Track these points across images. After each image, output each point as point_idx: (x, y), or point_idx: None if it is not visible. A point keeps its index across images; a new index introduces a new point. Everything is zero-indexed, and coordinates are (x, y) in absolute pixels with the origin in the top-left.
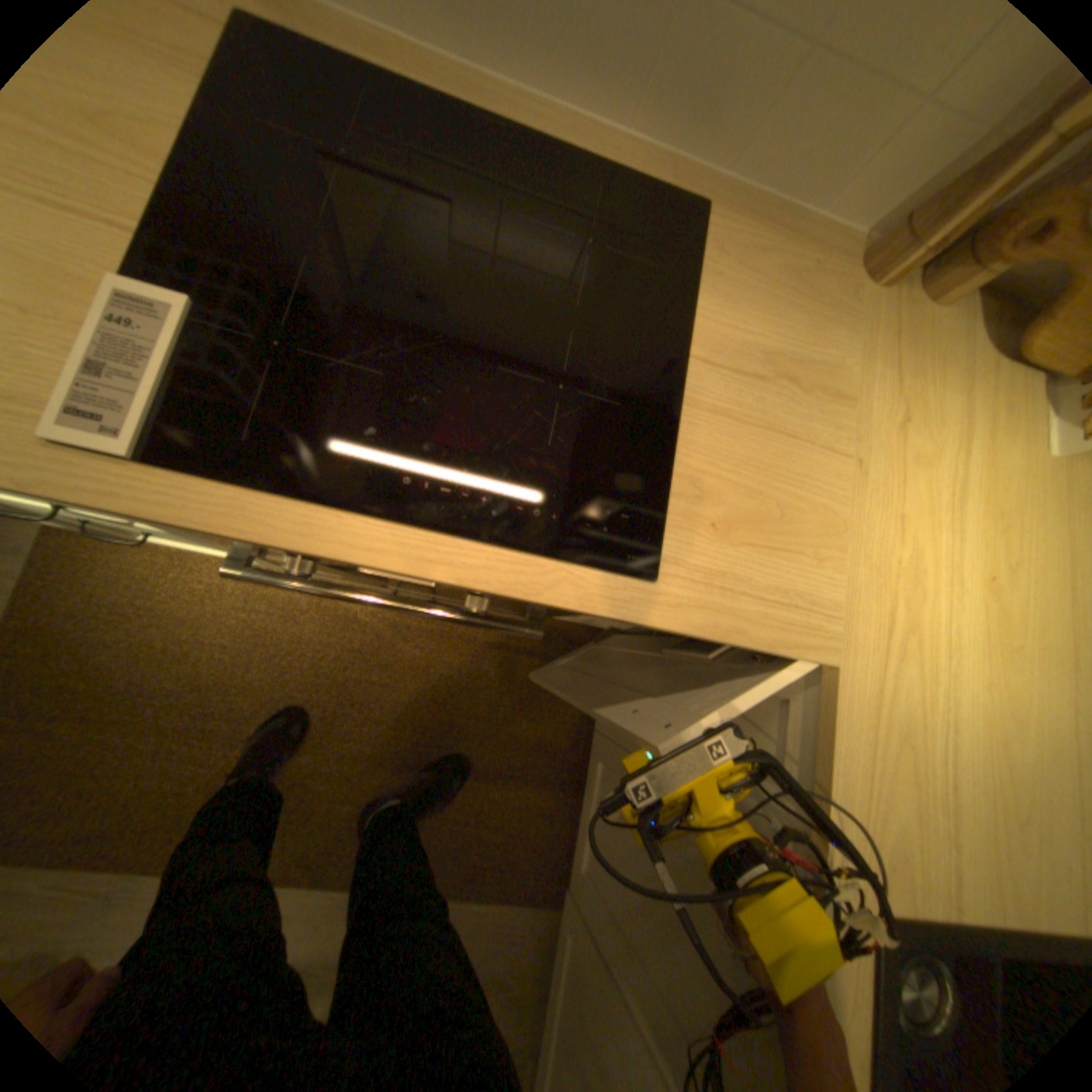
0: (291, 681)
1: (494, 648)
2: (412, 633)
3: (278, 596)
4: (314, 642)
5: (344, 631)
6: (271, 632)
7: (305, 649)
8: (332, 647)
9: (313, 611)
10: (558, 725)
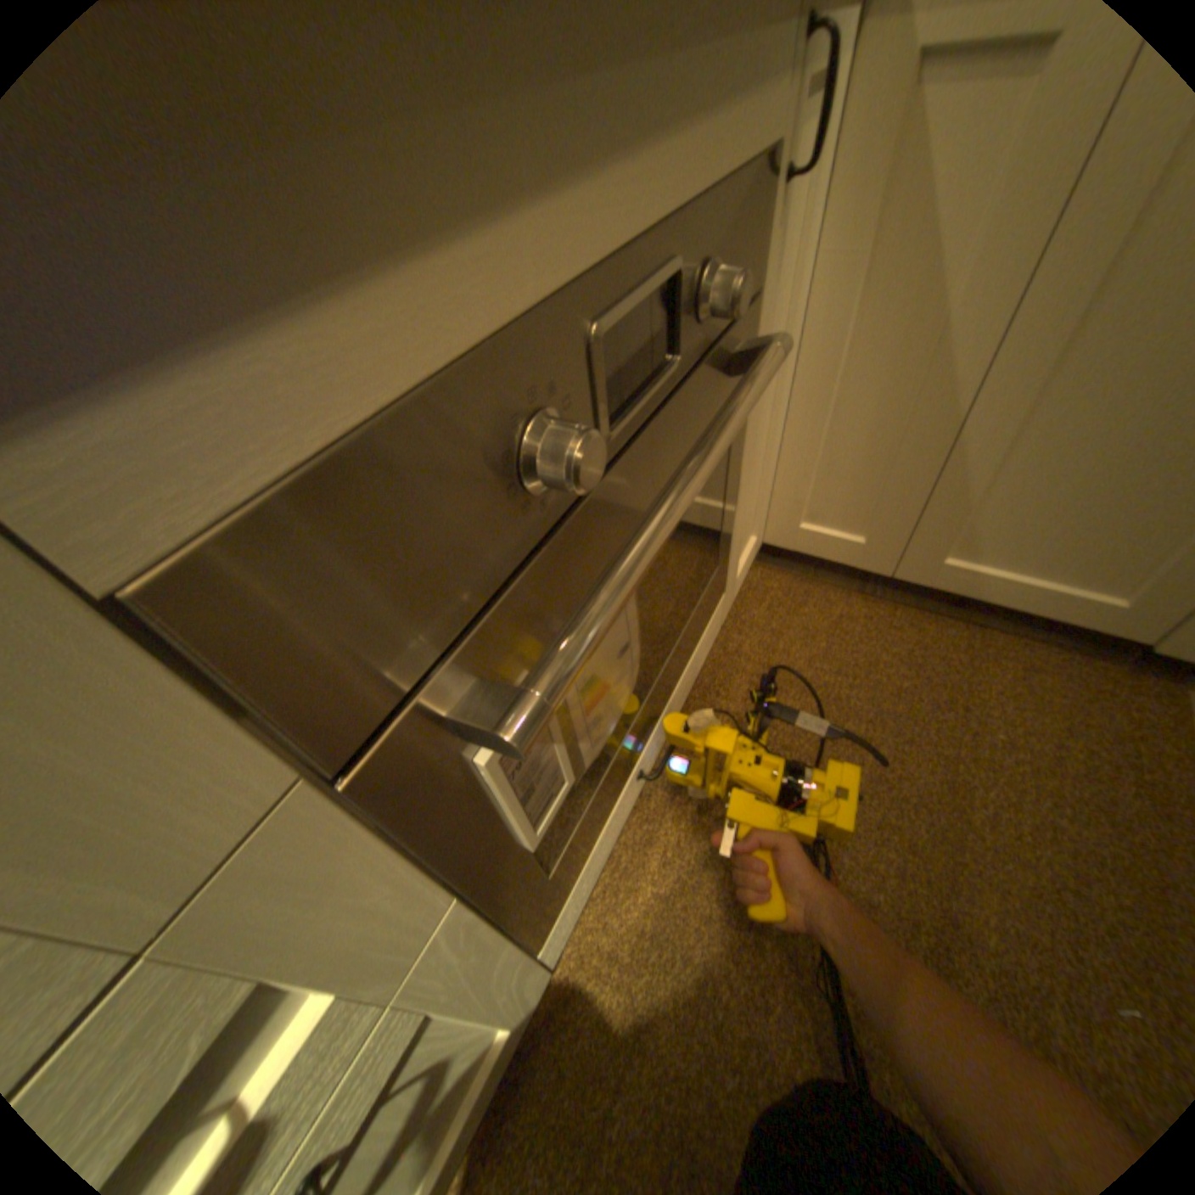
0: (765, 1085)
1: (749, 695)
2: (705, 808)
3: (578, 1061)
4: (688, 1005)
5: (678, 933)
6: (648, 1104)
7: (700, 1031)
8: (704, 966)
9: (627, 989)
10: (875, 640)
